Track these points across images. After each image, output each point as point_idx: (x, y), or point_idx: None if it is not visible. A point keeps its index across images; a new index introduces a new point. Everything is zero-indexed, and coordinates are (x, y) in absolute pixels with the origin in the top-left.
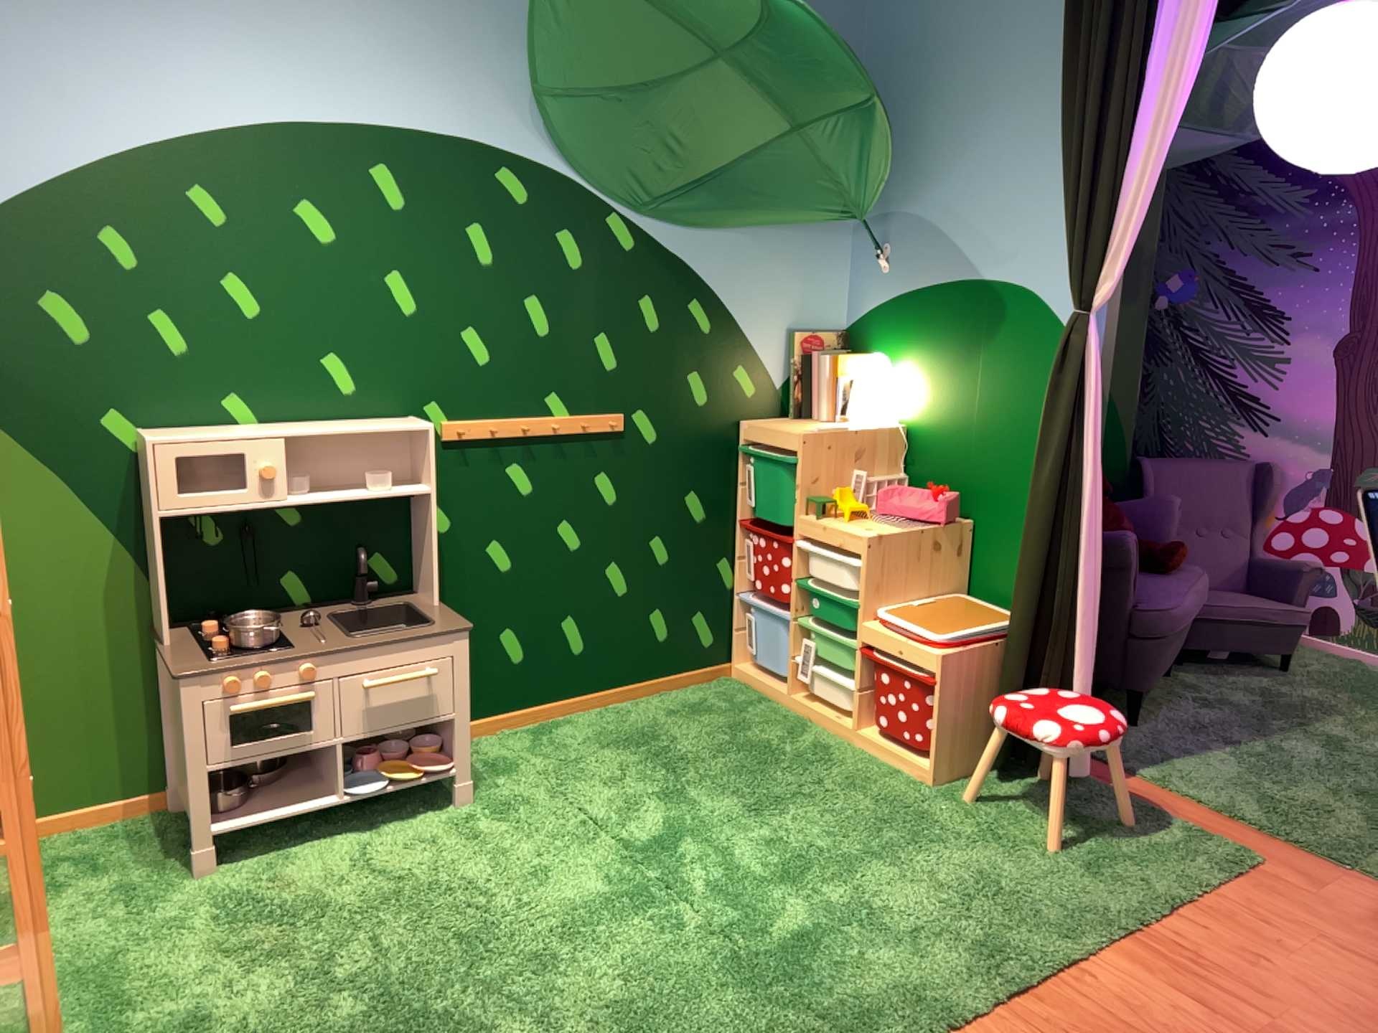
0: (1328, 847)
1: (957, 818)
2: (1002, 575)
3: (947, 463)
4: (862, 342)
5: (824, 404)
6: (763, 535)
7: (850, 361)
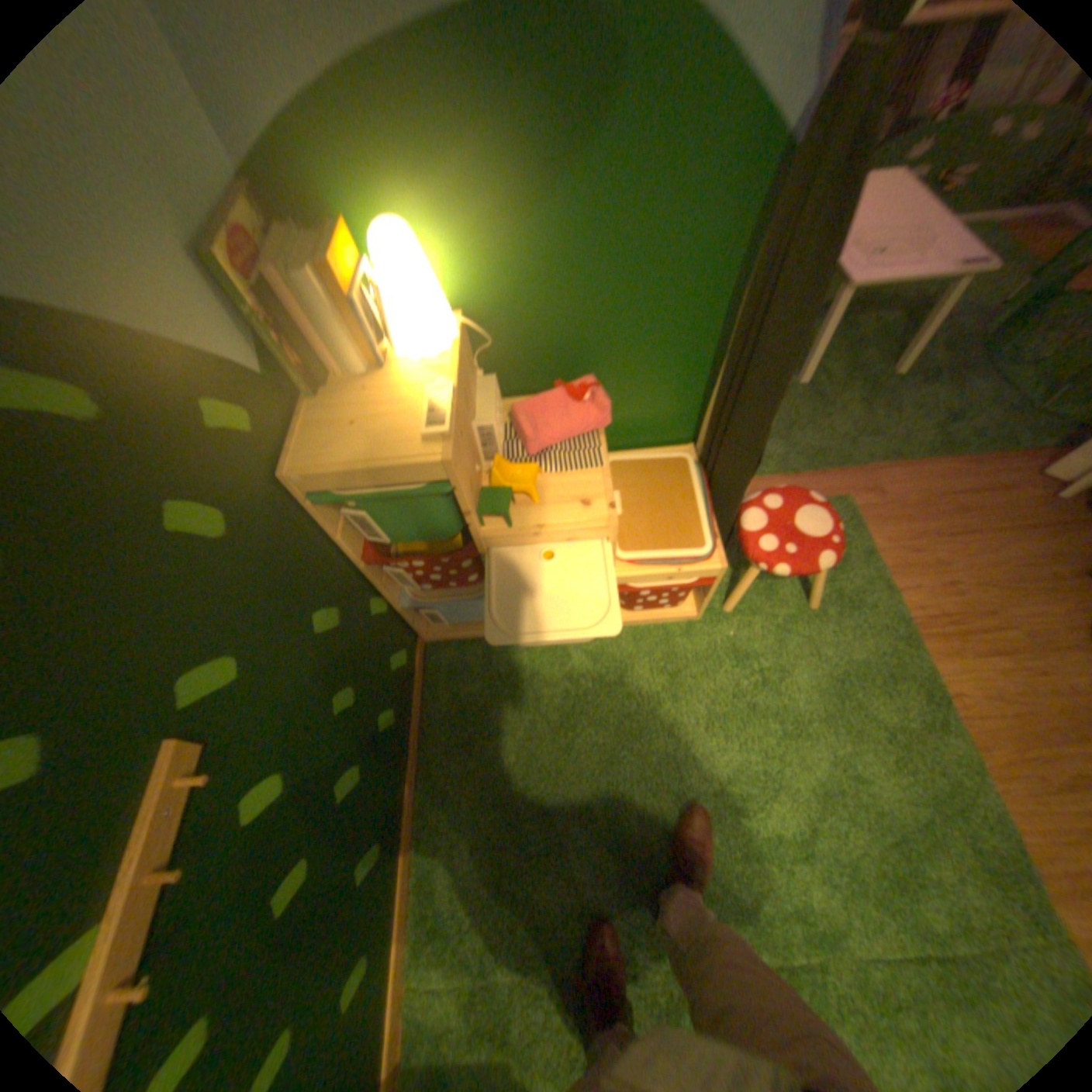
0: (850, 458)
1: (748, 635)
2: (633, 420)
3: (542, 338)
4: (293, 190)
5: (344, 350)
6: (422, 565)
7: (339, 254)
